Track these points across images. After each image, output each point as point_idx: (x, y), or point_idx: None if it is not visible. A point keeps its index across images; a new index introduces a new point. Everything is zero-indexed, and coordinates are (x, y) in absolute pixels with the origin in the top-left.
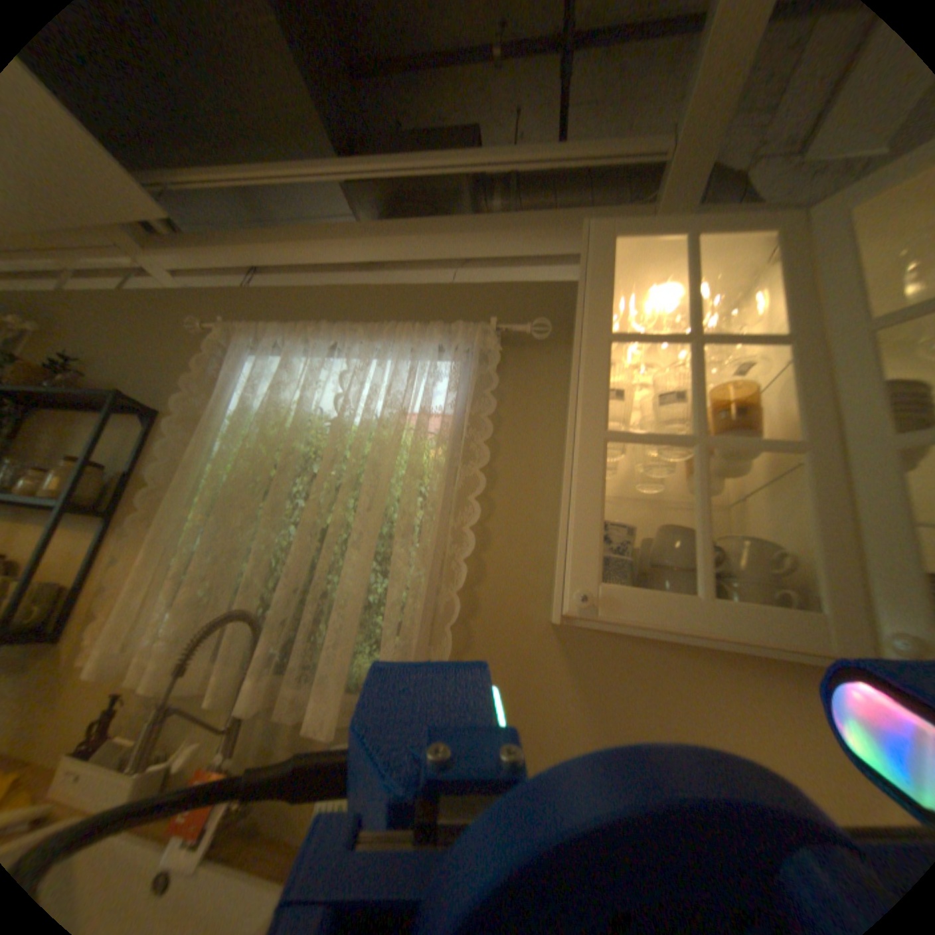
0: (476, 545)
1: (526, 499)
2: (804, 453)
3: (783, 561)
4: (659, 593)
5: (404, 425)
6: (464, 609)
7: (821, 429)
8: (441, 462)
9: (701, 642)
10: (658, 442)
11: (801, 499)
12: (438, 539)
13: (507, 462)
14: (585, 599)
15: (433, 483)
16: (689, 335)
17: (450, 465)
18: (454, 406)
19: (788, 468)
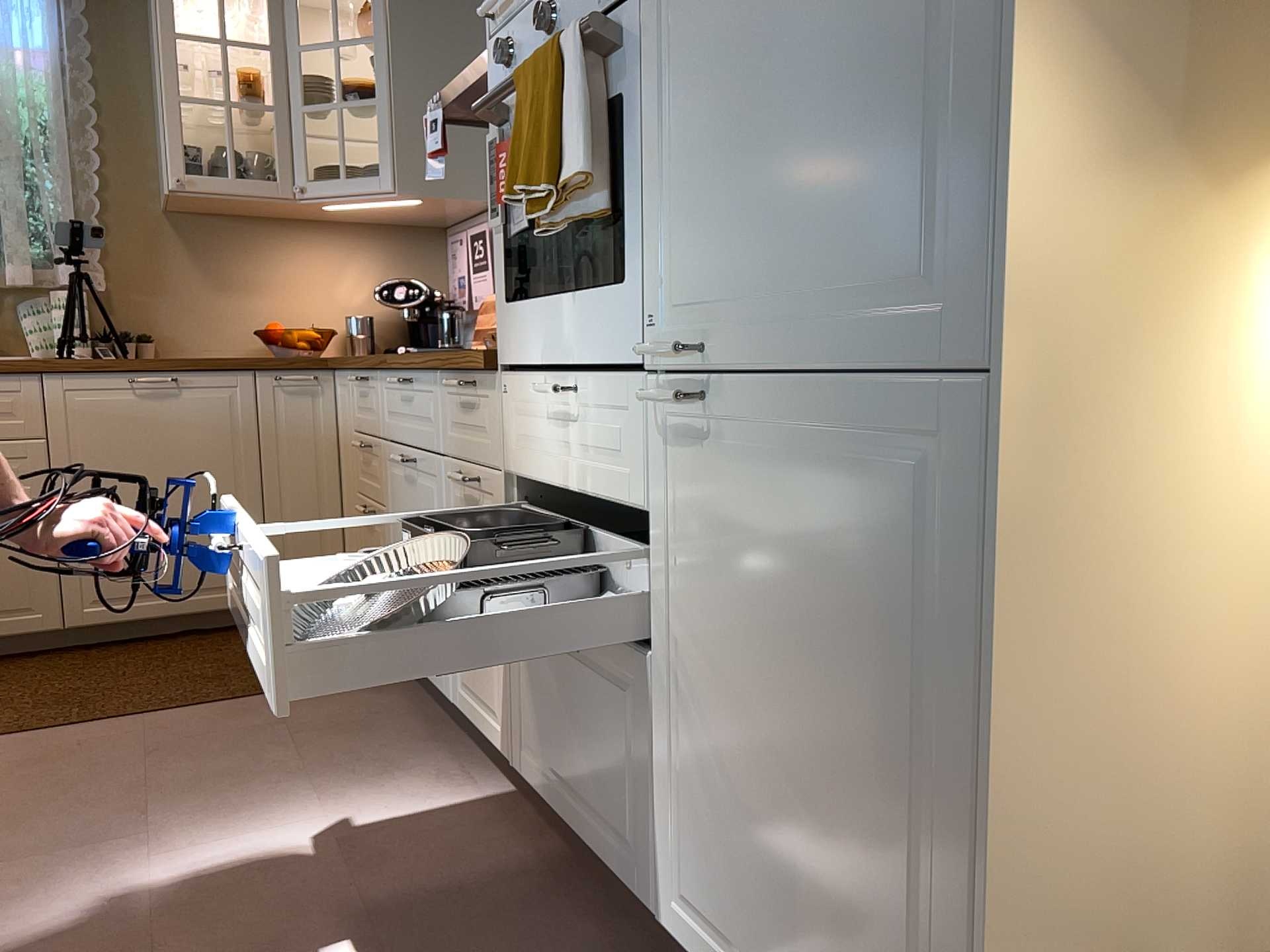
0: (98, 161)
1: (128, 126)
2: (270, 111)
3: (267, 161)
4: (209, 177)
5: (8, 64)
6: (97, 207)
7: (277, 99)
8: (53, 98)
9: (229, 197)
10: (204, 103)
11: (281, 131)
12: (67, 159)
13: (105, 96)
14: (175, 181)
15: (48, 115)
16: (218, 38)
17: (62, 101)
18: (52, 49)
19: (279, 113)
